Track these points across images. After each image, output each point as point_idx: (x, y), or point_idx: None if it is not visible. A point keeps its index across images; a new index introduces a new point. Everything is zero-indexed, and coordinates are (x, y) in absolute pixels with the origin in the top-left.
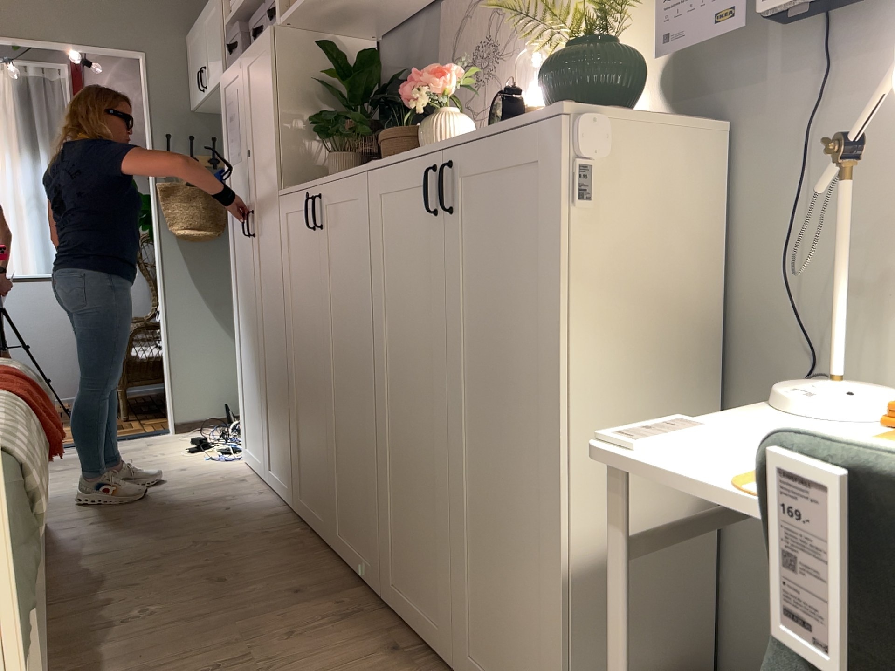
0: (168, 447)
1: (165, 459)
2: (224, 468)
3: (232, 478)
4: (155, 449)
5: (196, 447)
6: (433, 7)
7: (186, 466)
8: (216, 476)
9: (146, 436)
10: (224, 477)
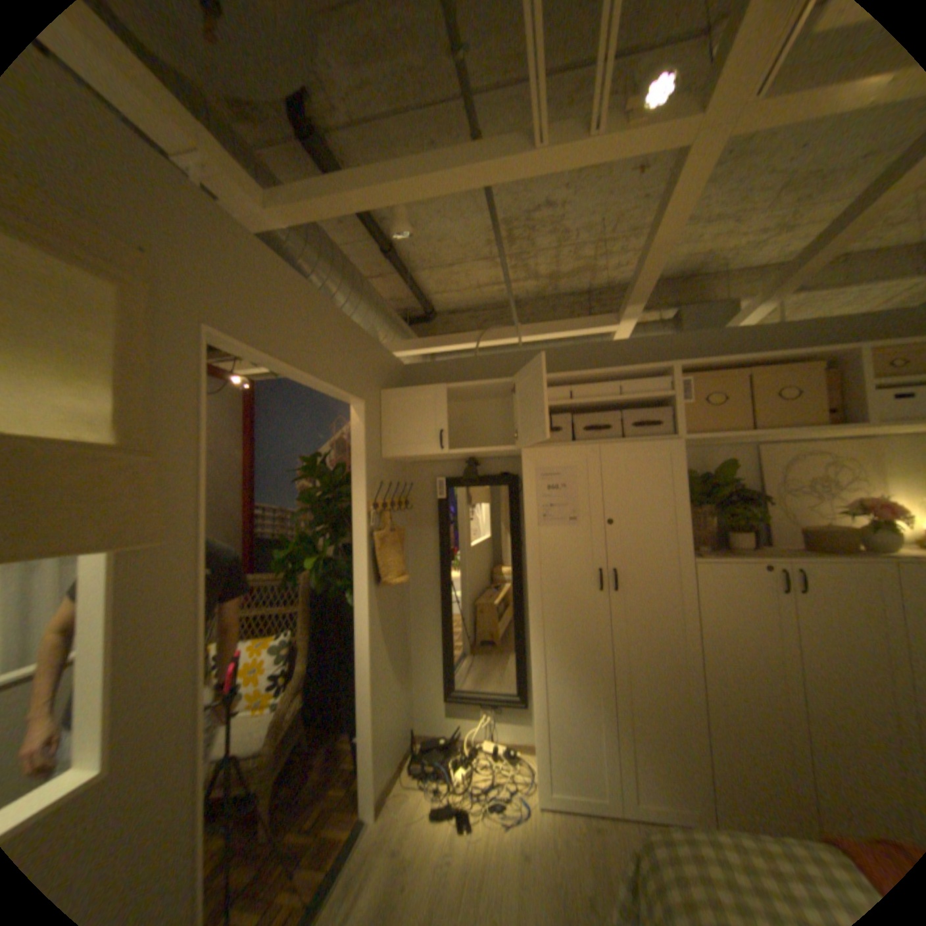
0: (425, 844)
1: (467, 859)
2: (546, 830)
3: (586, 836)
4: (417, 856)
5: (452, 825)
6: (737, 445)
7: (513, 853)
8: (568, 843)
9: (355, 848)
10: (577, 839)
